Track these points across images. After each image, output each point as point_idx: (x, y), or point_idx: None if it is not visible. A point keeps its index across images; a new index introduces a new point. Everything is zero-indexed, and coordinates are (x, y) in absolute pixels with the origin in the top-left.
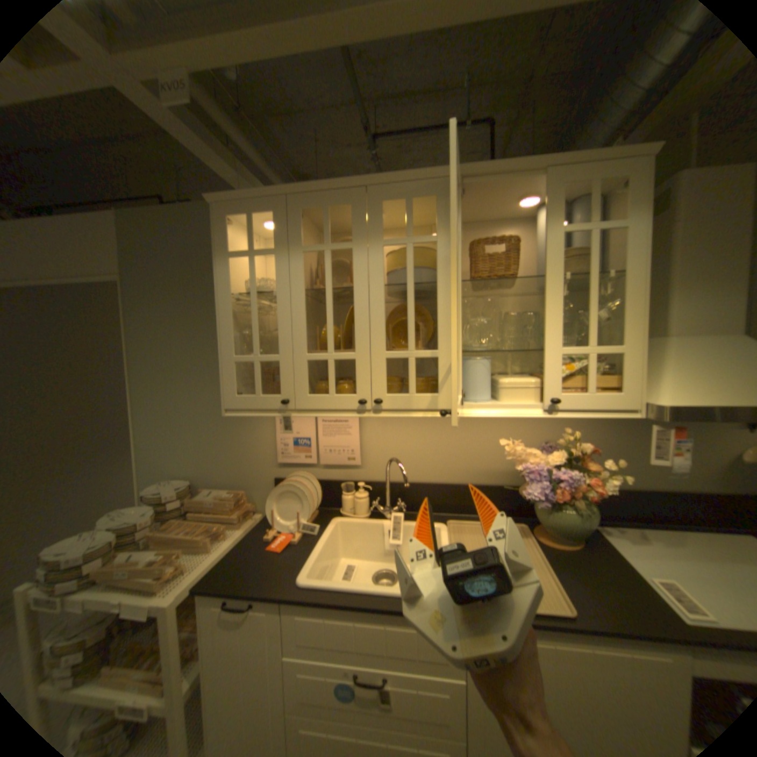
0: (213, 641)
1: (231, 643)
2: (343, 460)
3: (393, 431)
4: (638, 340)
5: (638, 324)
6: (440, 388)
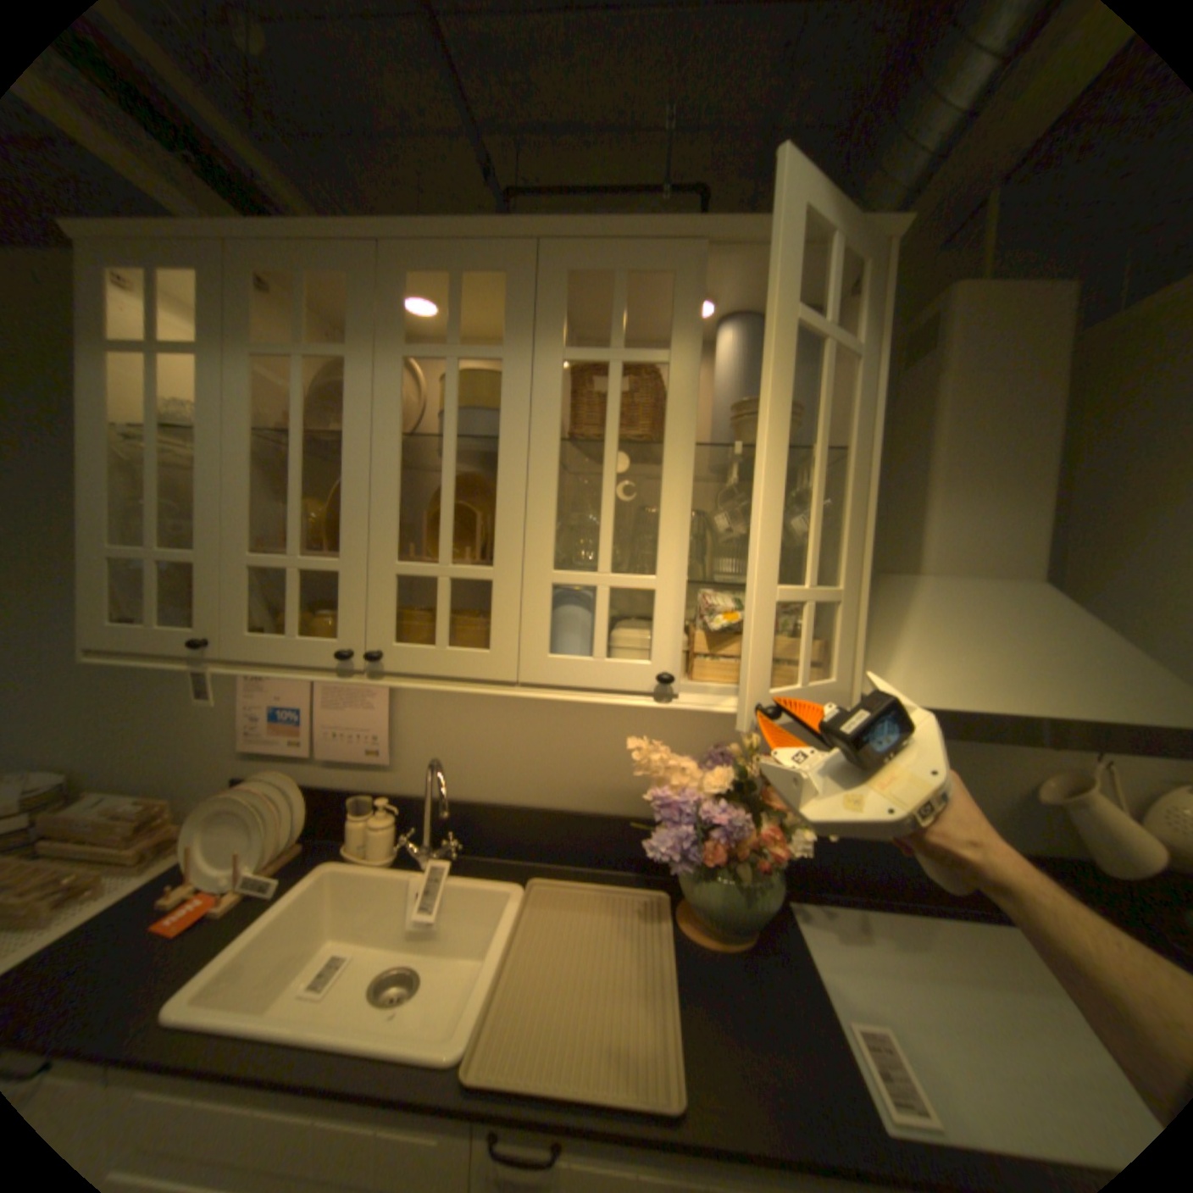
0: None
1: None
2: (359, 755)
3: (453, 707)
4: (852, 578)
5: (854, 549)
6: (494, 640)
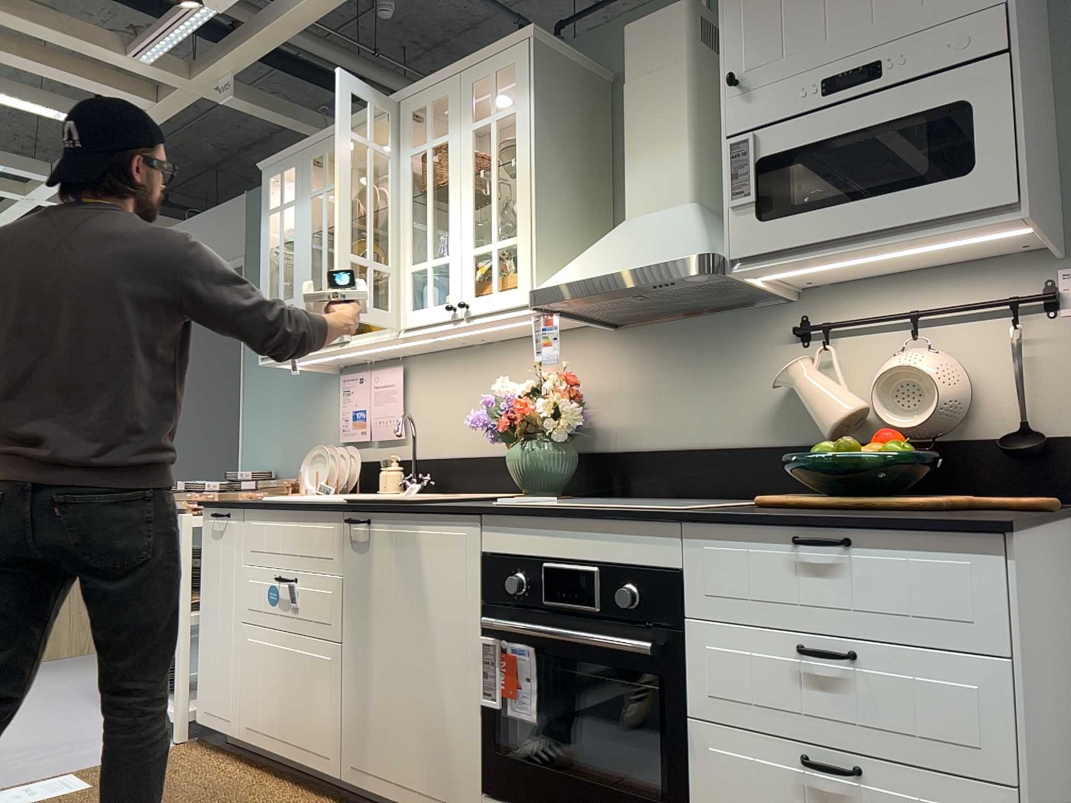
0: (208, 552)
1: (217, 553)
2: (389, 434)
3: (433, 394)
4: (525, 227)
5: (524, 211)
6: (390, 309)
